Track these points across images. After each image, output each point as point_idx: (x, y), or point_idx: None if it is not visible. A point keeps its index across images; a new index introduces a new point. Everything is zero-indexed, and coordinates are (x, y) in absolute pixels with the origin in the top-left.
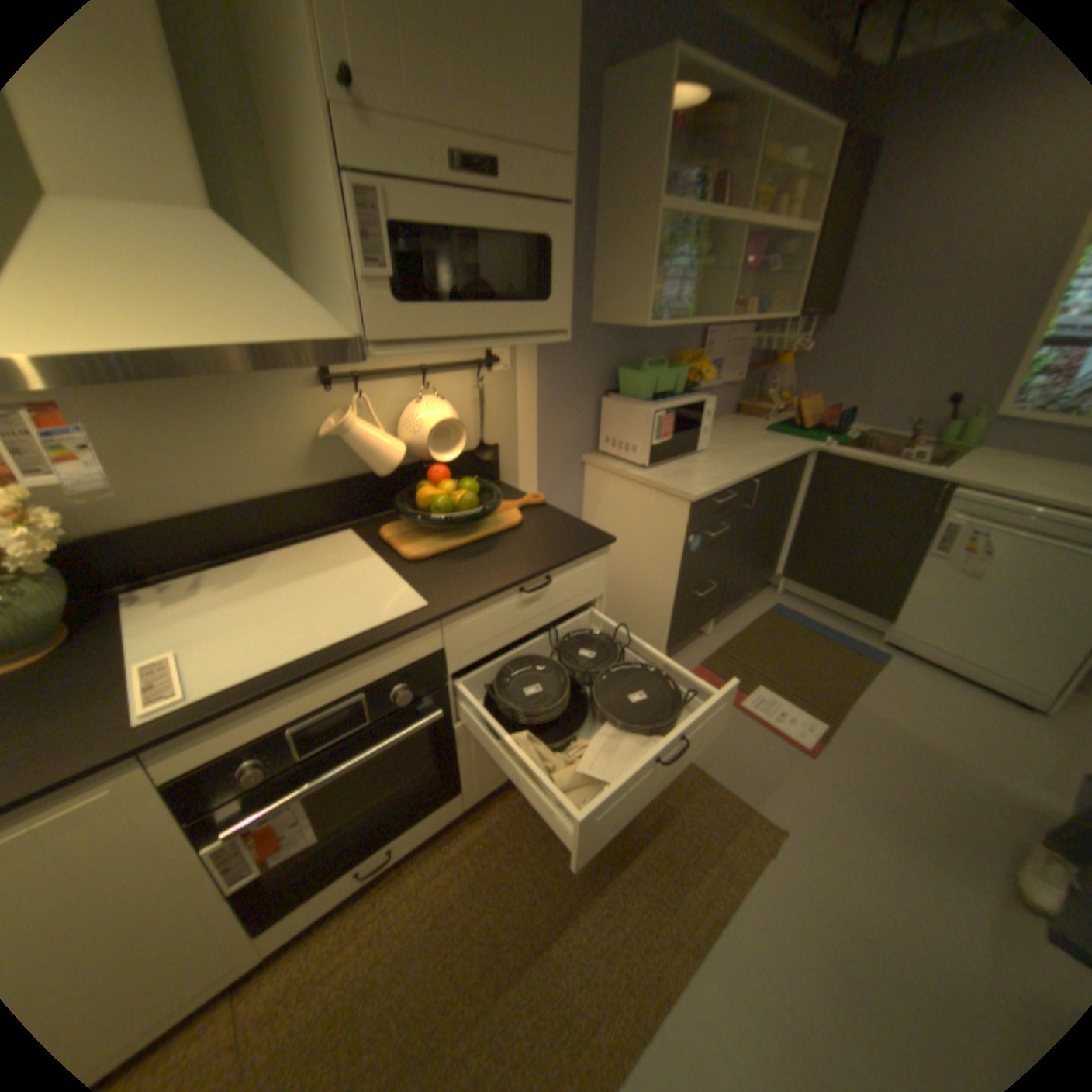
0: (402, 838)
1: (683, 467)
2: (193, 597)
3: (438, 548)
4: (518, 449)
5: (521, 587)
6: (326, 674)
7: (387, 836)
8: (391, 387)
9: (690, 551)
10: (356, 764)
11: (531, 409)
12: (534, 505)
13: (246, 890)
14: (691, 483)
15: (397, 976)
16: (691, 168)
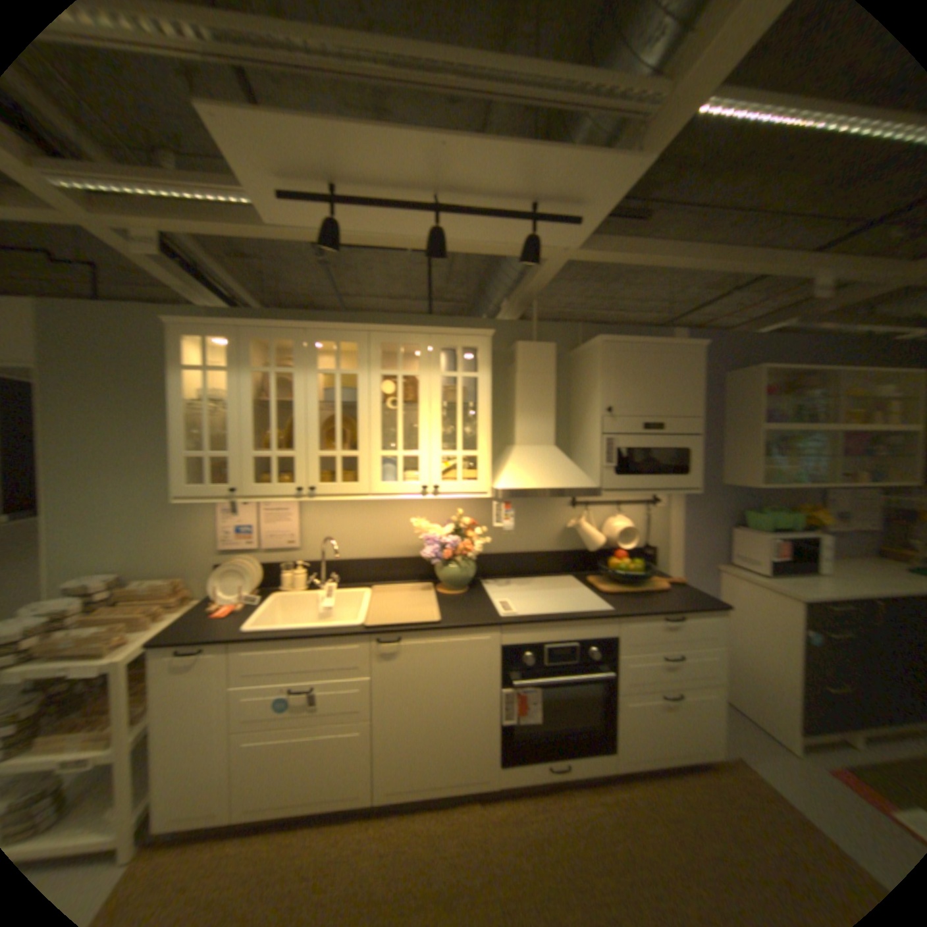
0: (577, 765)
1: (802, 583)
2: (505, 588)
3: (617, 592)
4: (668, 553)
5: (665, 619)
6: (564, 626)
7: (570, 755)
8: (600, 510)
9: (811, 645)
10: (568, 681)
11: (679, 531)
12: (677, 584)
13: (506, 732)
14: (805, 592)
15: (567, 845)
16: (792, 404)
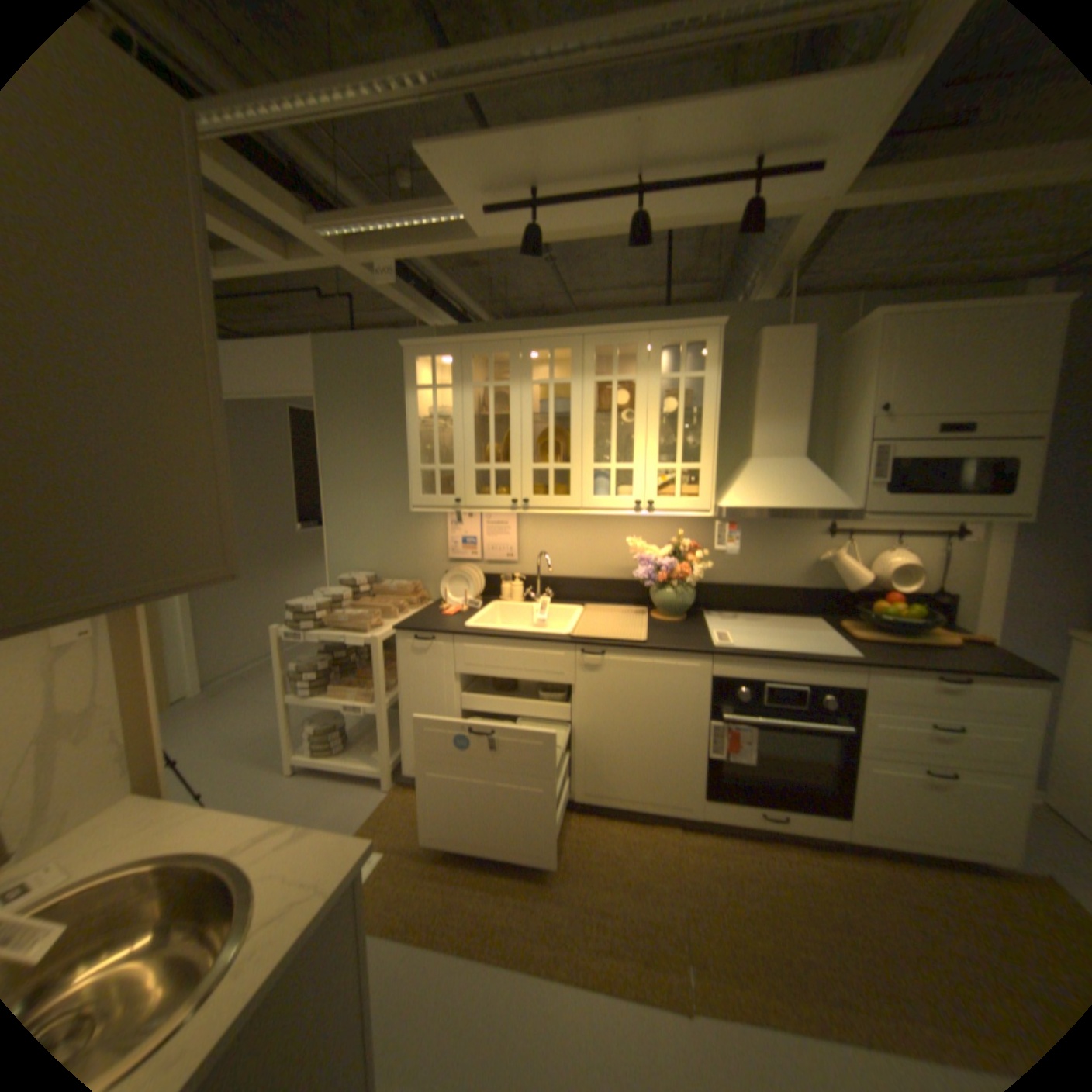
0: (799, 820)
1: None
2: (733, 623)
3: (881, 642)
4: (981, 605)
5: (942, 679)
6: (794, 666)
7: (791, 808)
8: (873, 542)
9: None
10: (793, 727)
11: (1002, 576)
12: (981, 644)
13: (716, 767)
14: None
15: (774, 890)
16: None
